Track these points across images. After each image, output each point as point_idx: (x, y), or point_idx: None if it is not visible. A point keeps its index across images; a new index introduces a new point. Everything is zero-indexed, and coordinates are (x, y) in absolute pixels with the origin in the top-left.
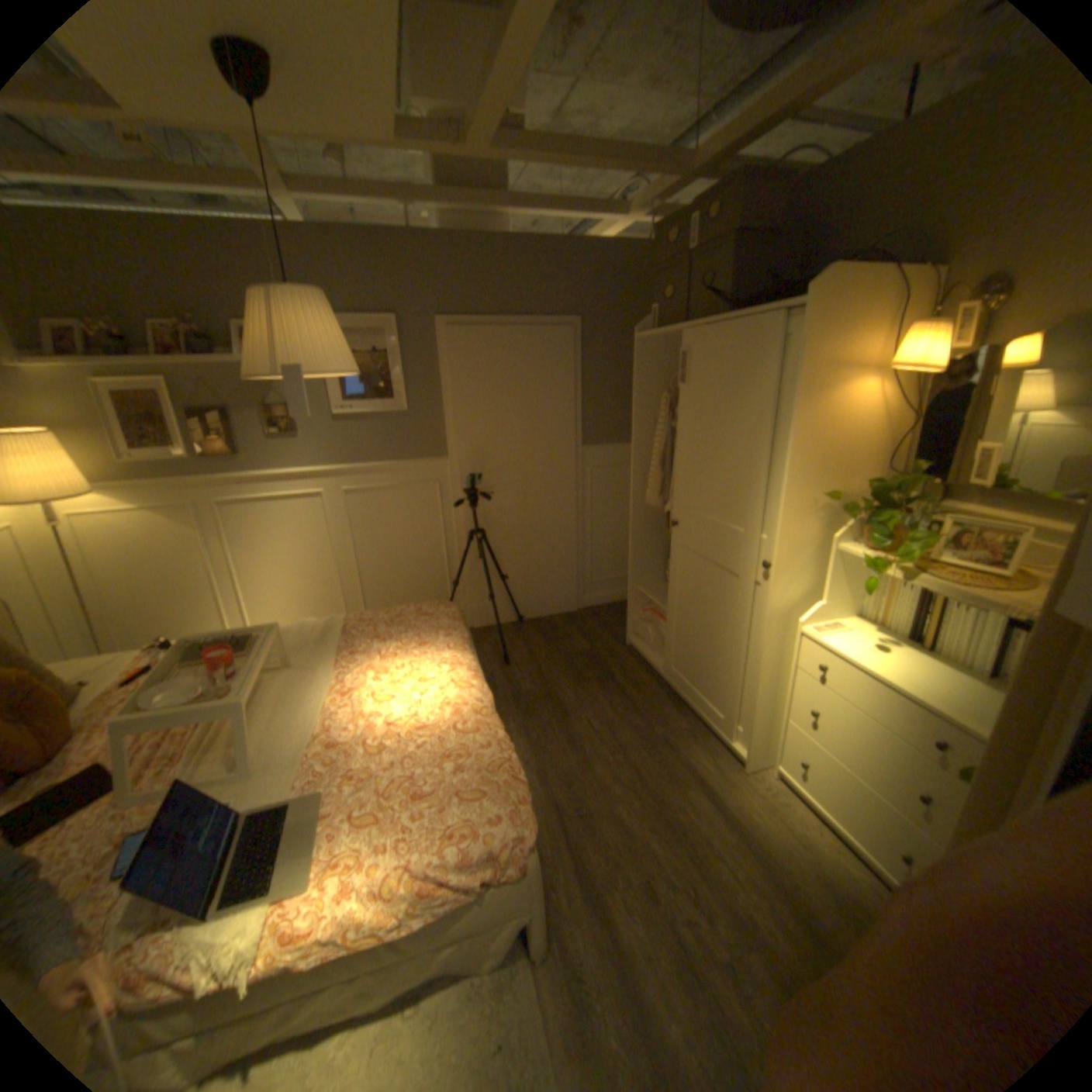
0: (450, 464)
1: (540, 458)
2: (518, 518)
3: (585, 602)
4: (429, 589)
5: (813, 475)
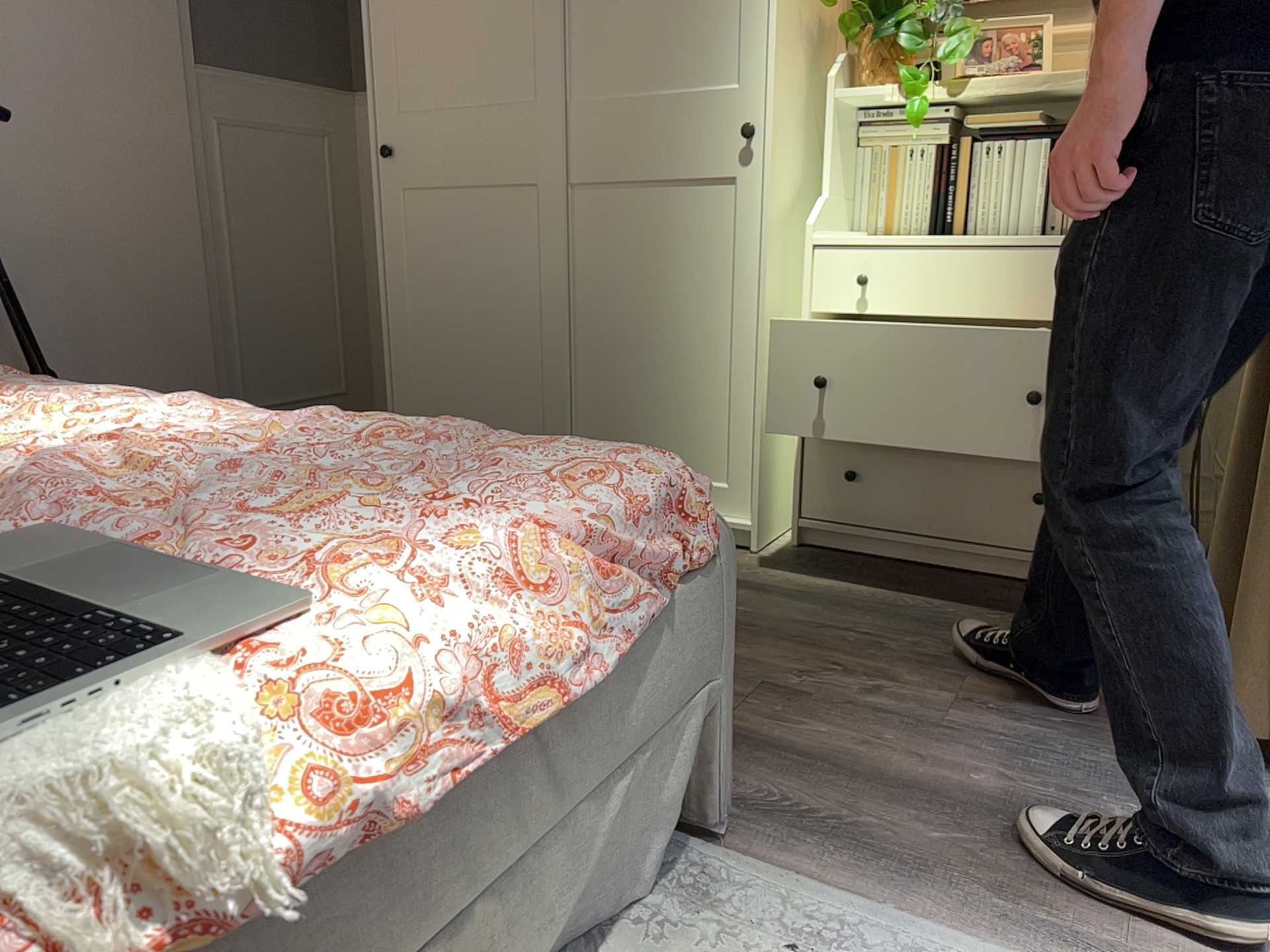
0: None
1: (105, 67)
2: (61, 222)
3: None
4: None
5: None
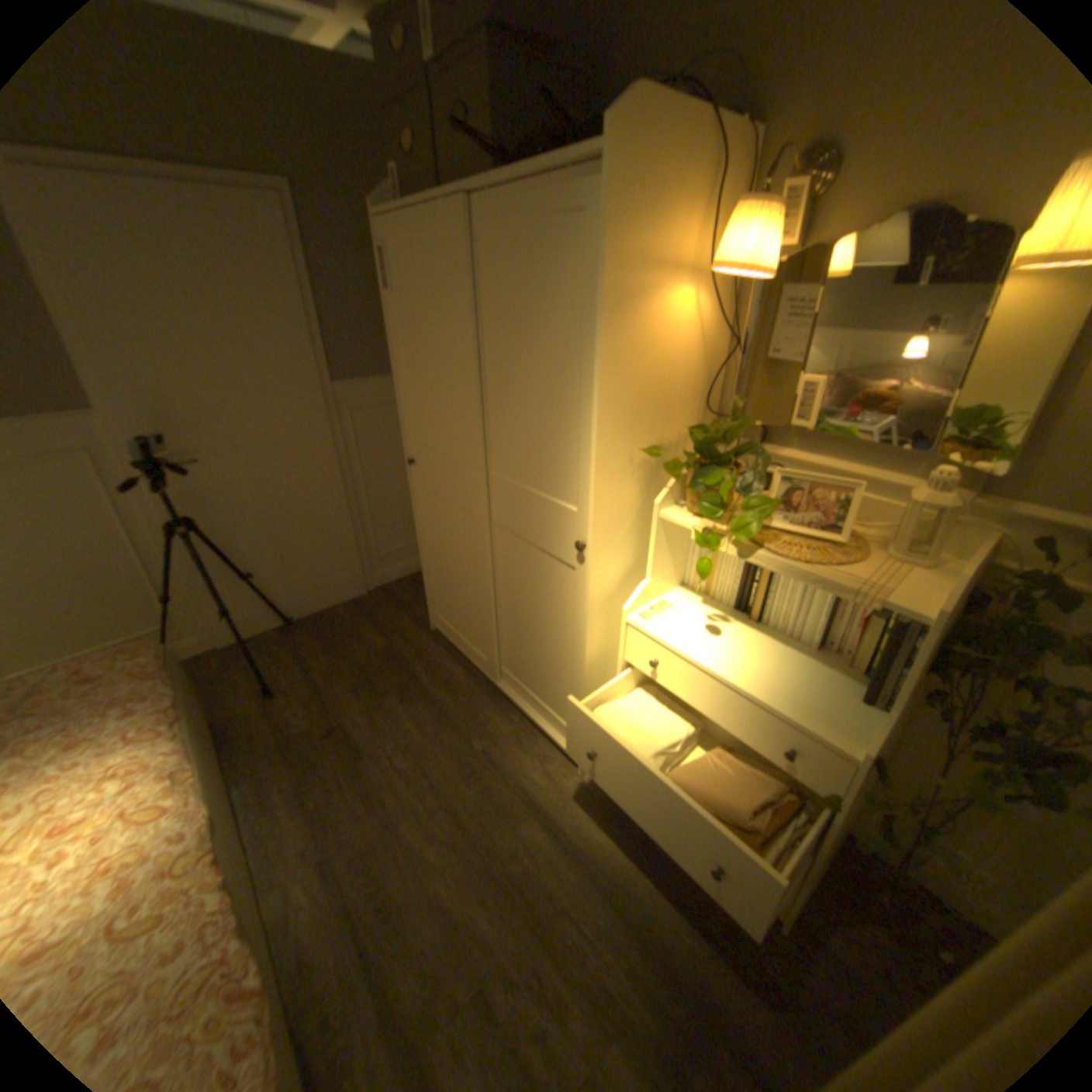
0: (99, 420)
1: (266, 401)
2: (250, 490)
3: (375, 581)
4: (120, 614)
5: (626, 425)
